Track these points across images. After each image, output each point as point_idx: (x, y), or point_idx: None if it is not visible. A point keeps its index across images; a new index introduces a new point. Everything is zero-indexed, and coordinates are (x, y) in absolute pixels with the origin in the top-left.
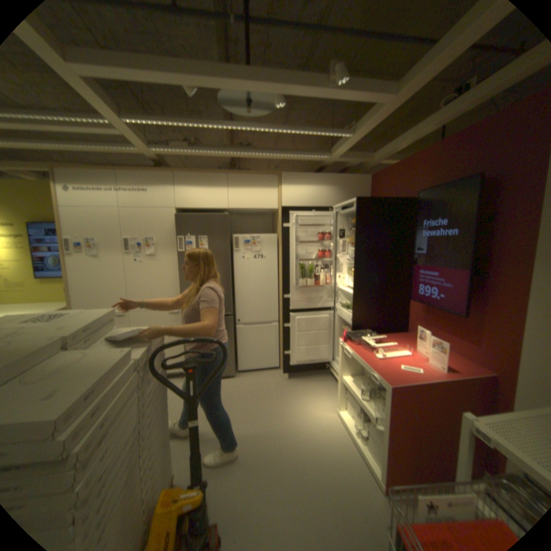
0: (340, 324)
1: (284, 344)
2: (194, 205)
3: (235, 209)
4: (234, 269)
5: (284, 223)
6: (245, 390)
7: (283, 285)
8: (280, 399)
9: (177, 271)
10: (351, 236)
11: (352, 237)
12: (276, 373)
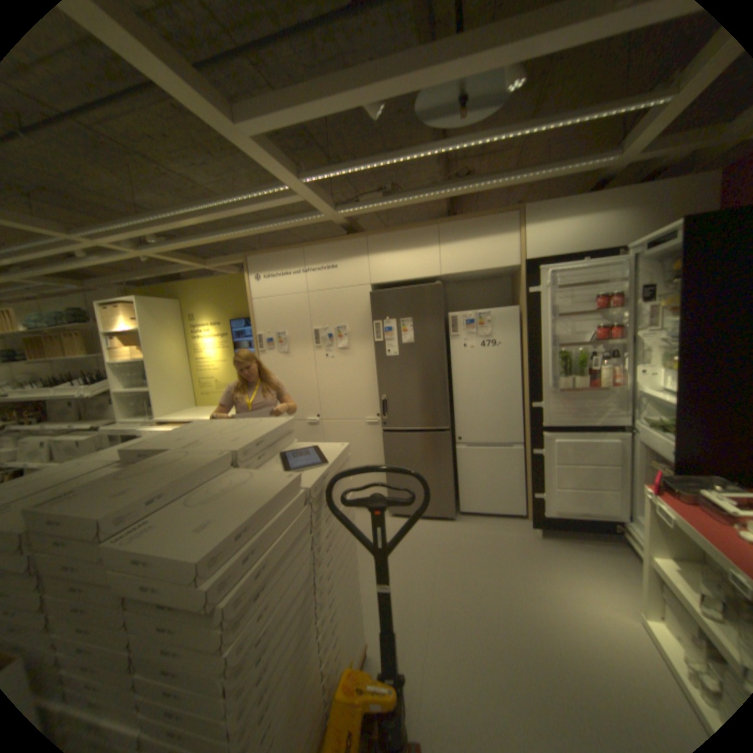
0: (648, 458)
1: (535, 483)
2: (394, 279)
3: (452, 275)
4: (451, 364)
5: (532, 287)
6: (470, 545)
7: (532, 388)
8: (528, 571)
9: (375, 369)
10: (672, 295)
11: (673, 298)
12: (522, 526)
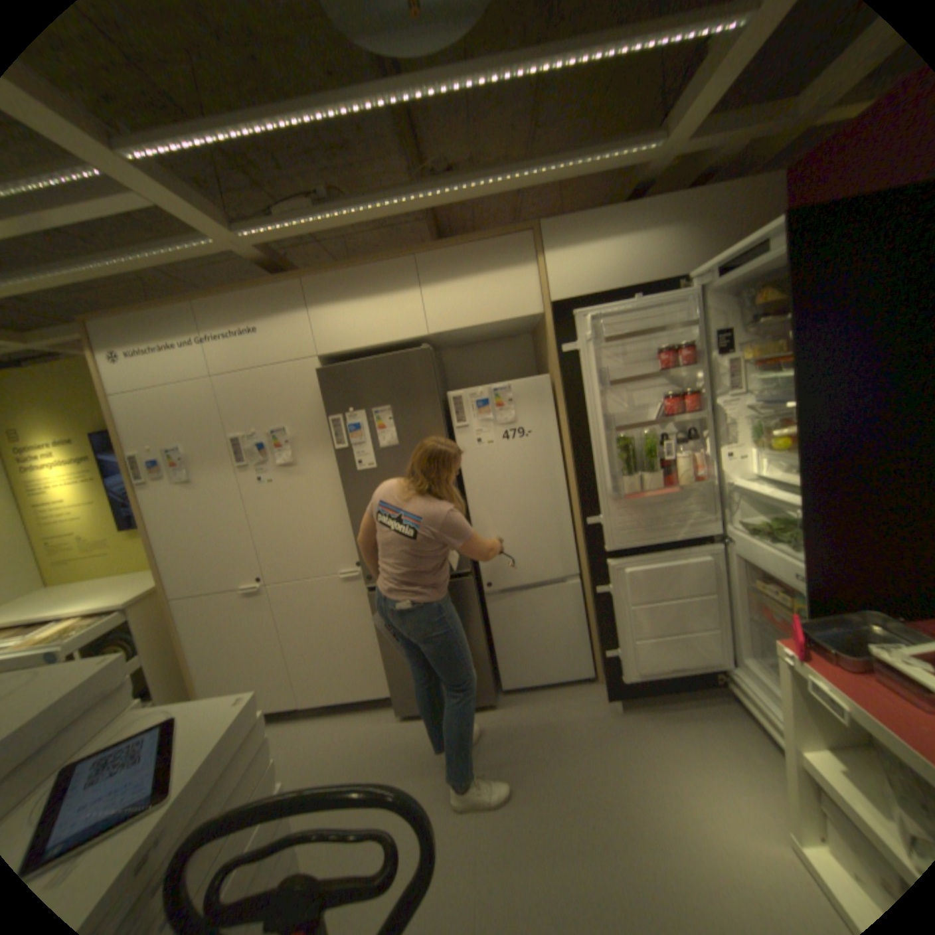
0: (748, 576)
1: (602, 631)
2: (354, 345)
3: (446, 334)
4: (462, 471)
5: (564, 344)
6: (523, 750)
7: (582, 495)
8: (613, 782)
9: (344, 492)
10: (754, 342)
11: (758, 346)
12: (592, 696)
